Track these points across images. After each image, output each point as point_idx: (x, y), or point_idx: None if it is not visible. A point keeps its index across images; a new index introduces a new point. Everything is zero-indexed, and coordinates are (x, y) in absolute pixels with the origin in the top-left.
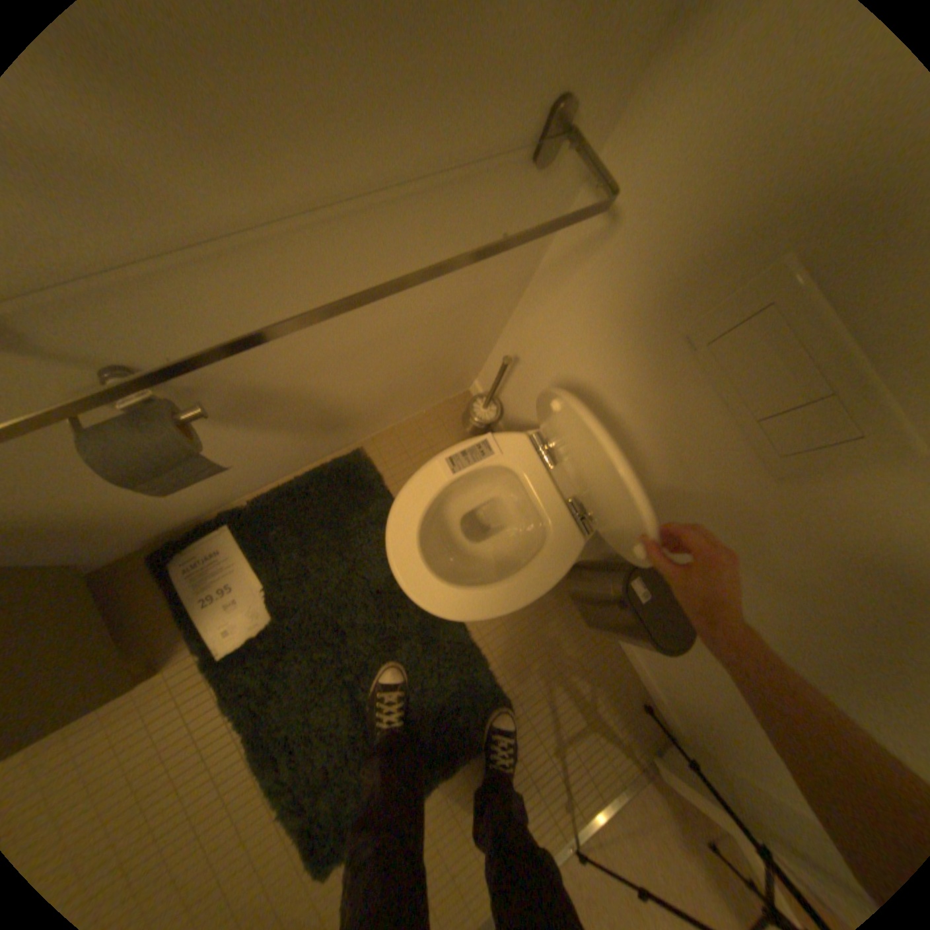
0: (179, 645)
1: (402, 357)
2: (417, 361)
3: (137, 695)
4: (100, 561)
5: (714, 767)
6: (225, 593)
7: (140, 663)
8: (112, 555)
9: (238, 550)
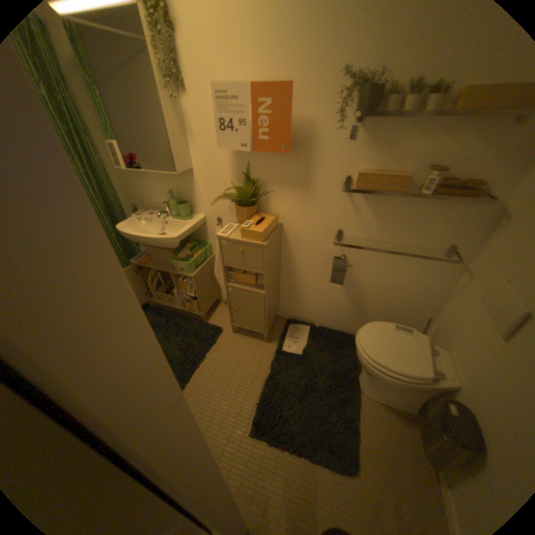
0: (277, 342)
1: (394, 301)
2: (399, 308)
3: (260, 343)
4: (280, 313)
5: None
6: (297, 339)
7: (267, 338)
8: (283, 313)
9: (308, 333)
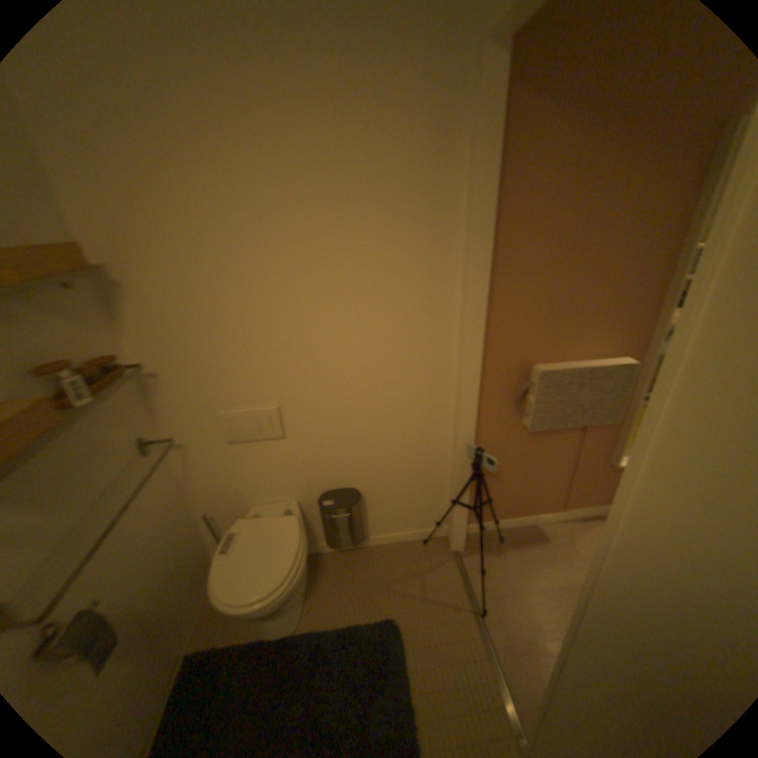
0: None
1: (160, 562)
2: (169, 560)
3: None
4: None
5: (448, 521)
6: None
7: None
8: None
9: None
